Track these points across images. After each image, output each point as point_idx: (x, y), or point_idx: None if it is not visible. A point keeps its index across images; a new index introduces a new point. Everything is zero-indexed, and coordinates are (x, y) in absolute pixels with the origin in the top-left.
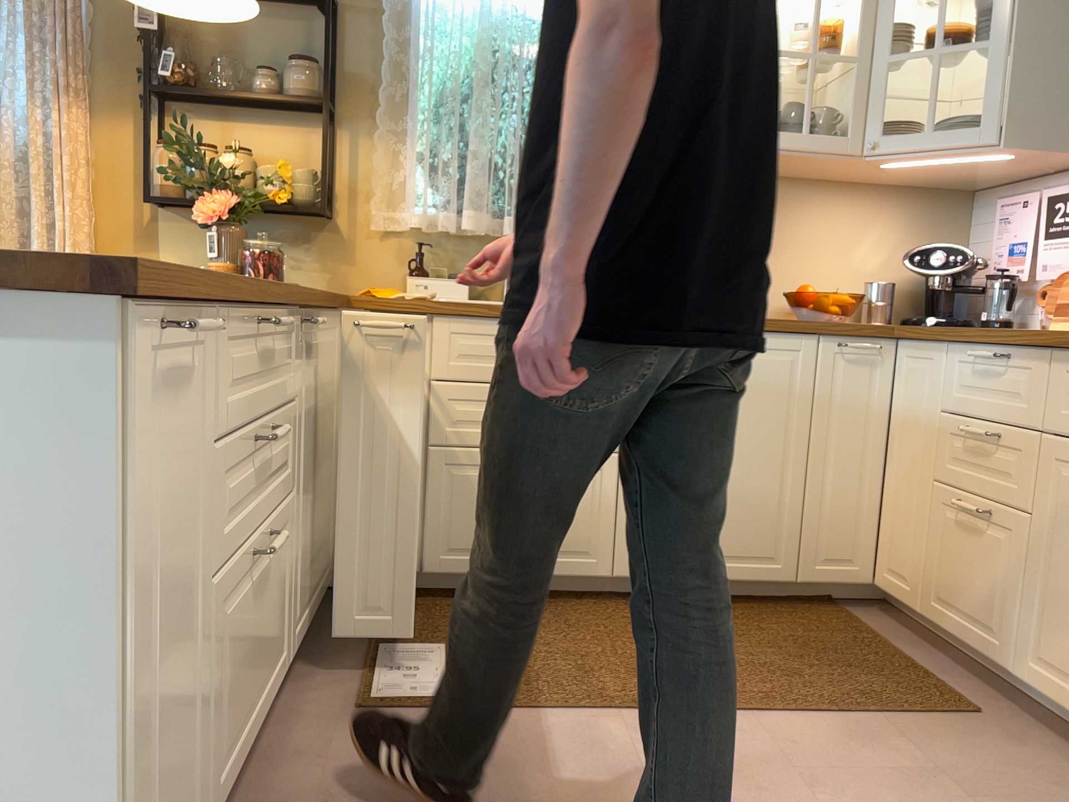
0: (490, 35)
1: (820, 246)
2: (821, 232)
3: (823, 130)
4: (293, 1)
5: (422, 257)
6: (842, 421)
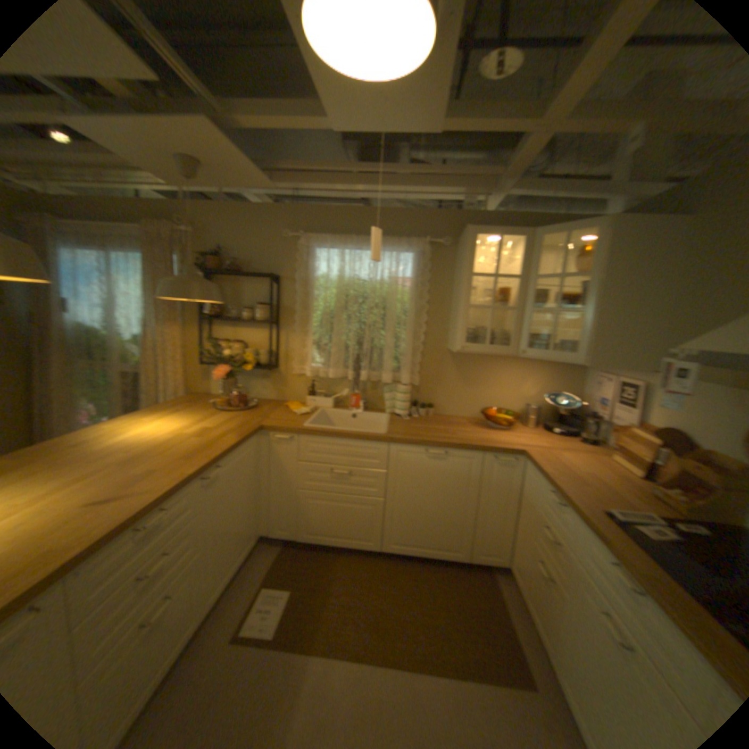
0: (345, 289)
1: (505, 384)
2: (506, 378)
3: (500, 340)
4: (261, 276)
5: (315, 387)
6: (496, 493)
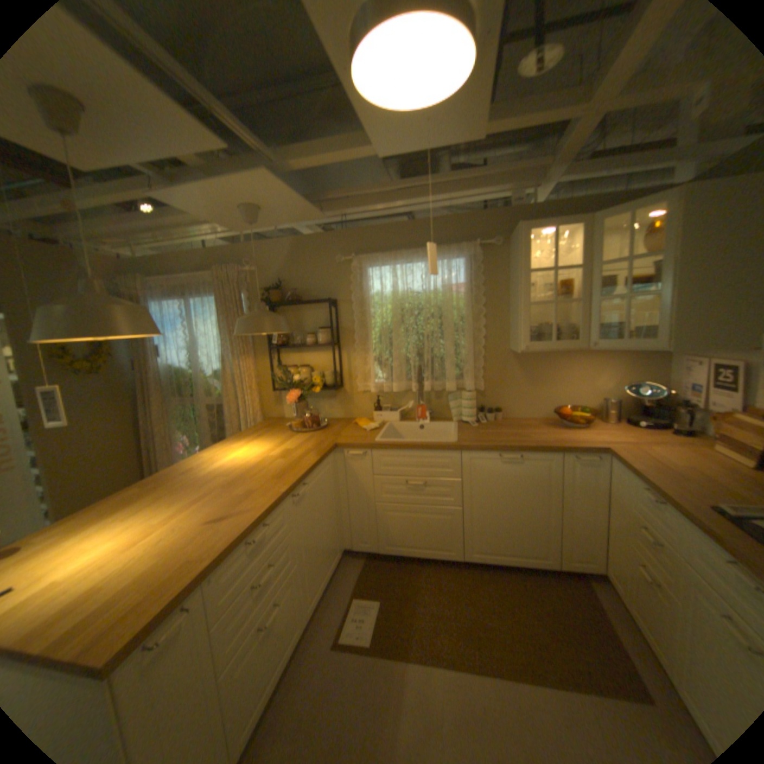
0: (398, 304)
1: (575, 380)
2: (576, 374)
3: (565, 335)
4: (317, 302)
5: (378, 402)
6: (580, 495)
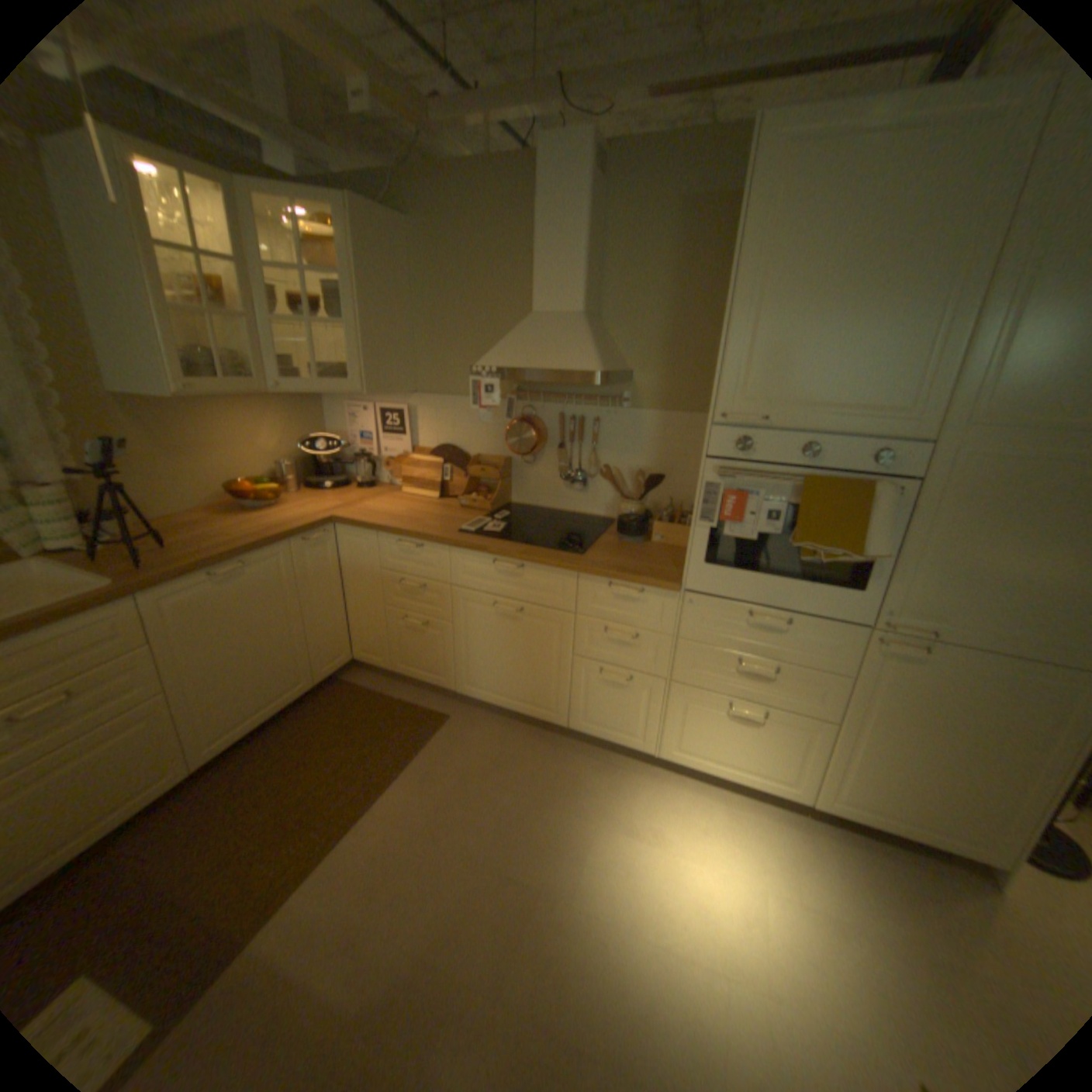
0: None
1: (231, 443)
2: (229, 433)
3: (227, 371)
4: None
5: None
6: (315, 585)
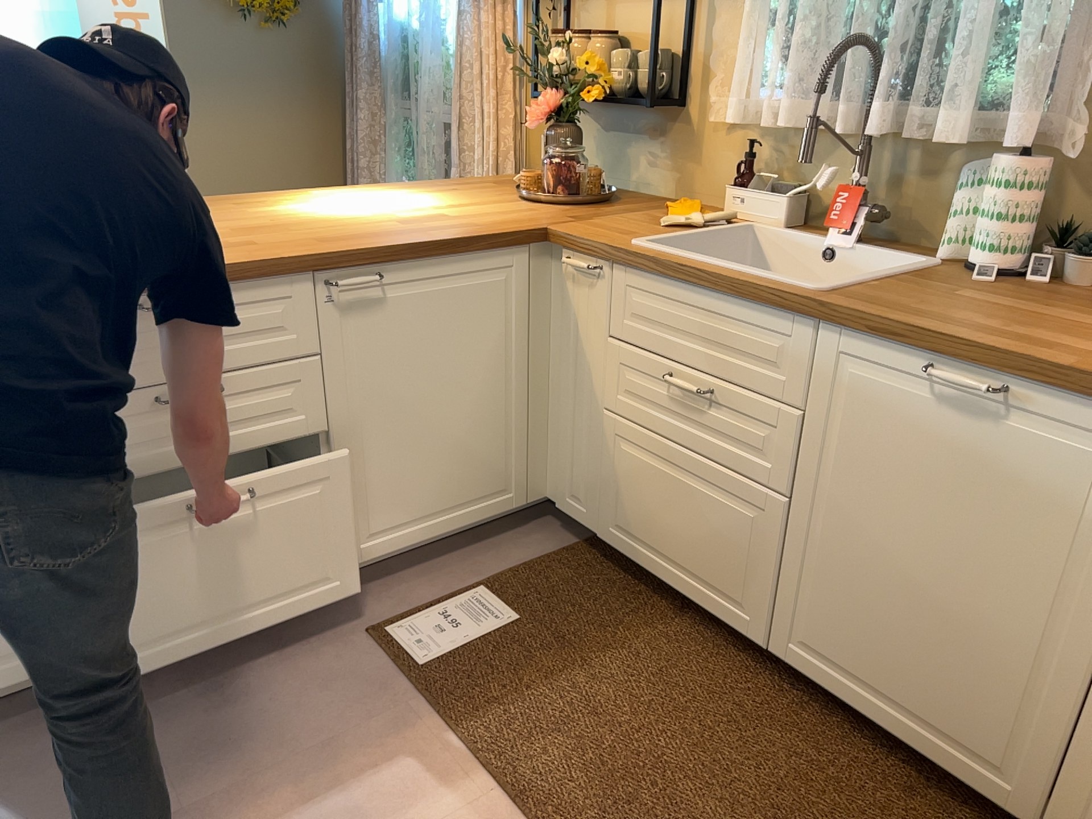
0: None
1: None
2: None
3: None
4: None
5: (747, 161)
6: None
